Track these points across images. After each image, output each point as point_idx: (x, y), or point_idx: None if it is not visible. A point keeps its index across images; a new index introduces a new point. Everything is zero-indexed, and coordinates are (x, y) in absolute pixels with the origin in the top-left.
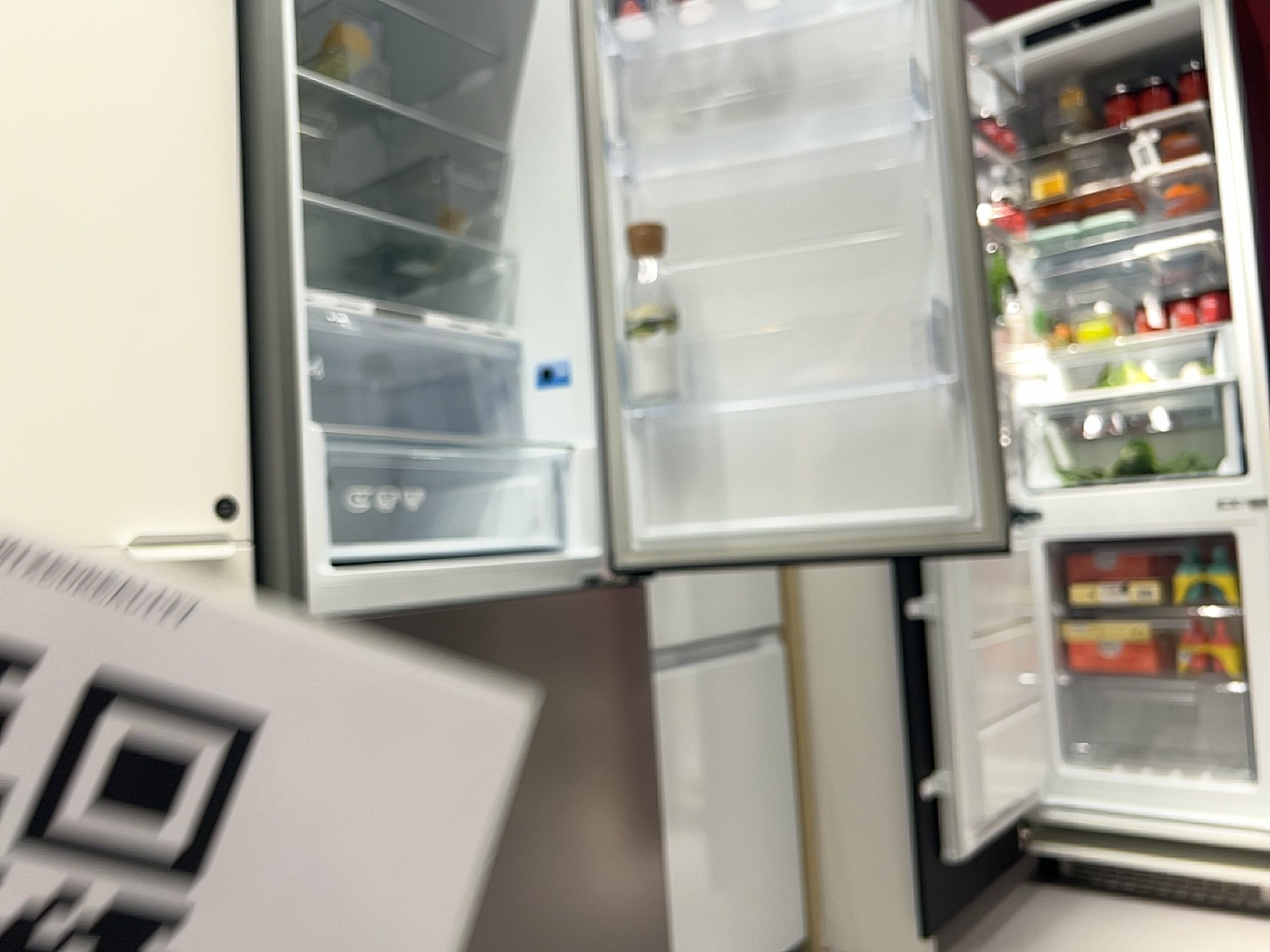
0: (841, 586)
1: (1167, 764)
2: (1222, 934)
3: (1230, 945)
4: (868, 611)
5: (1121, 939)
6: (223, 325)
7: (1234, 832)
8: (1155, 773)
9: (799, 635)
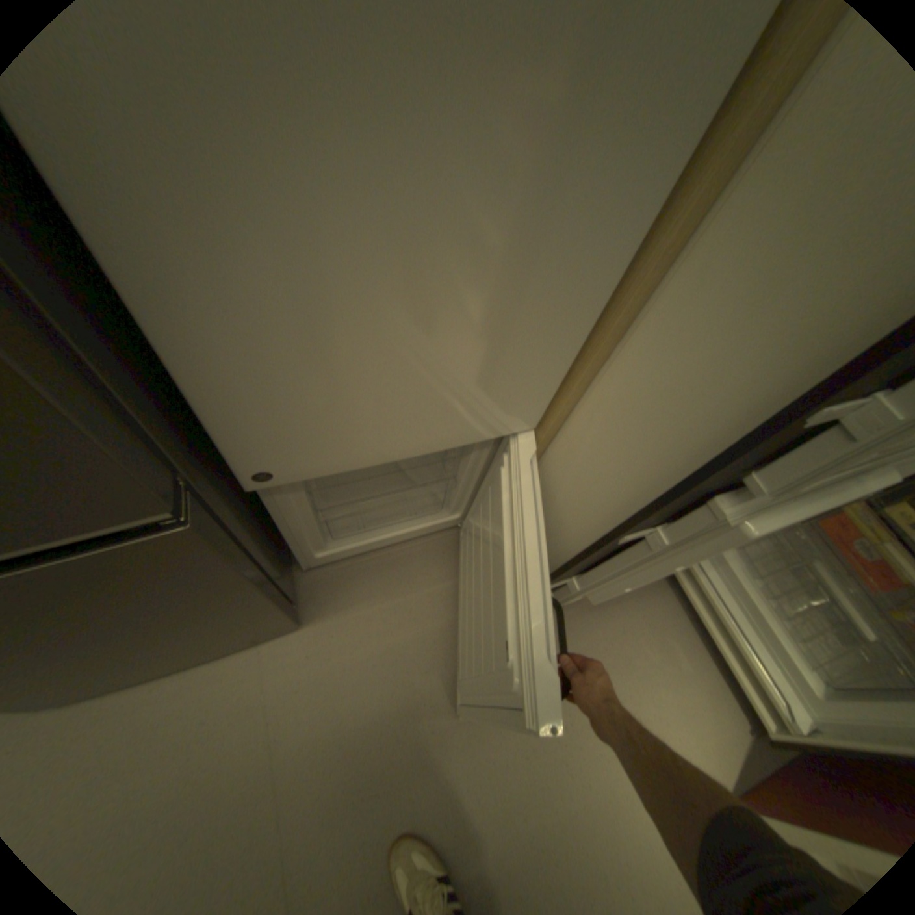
0: (601, 444)
1: (806, 592)
2: (697, 686)
3: (690, 698)
4: (604, 485)
5: (638, 647)
6: None
7: (770, 682)
8: (781, 602)
9: (548, 435)
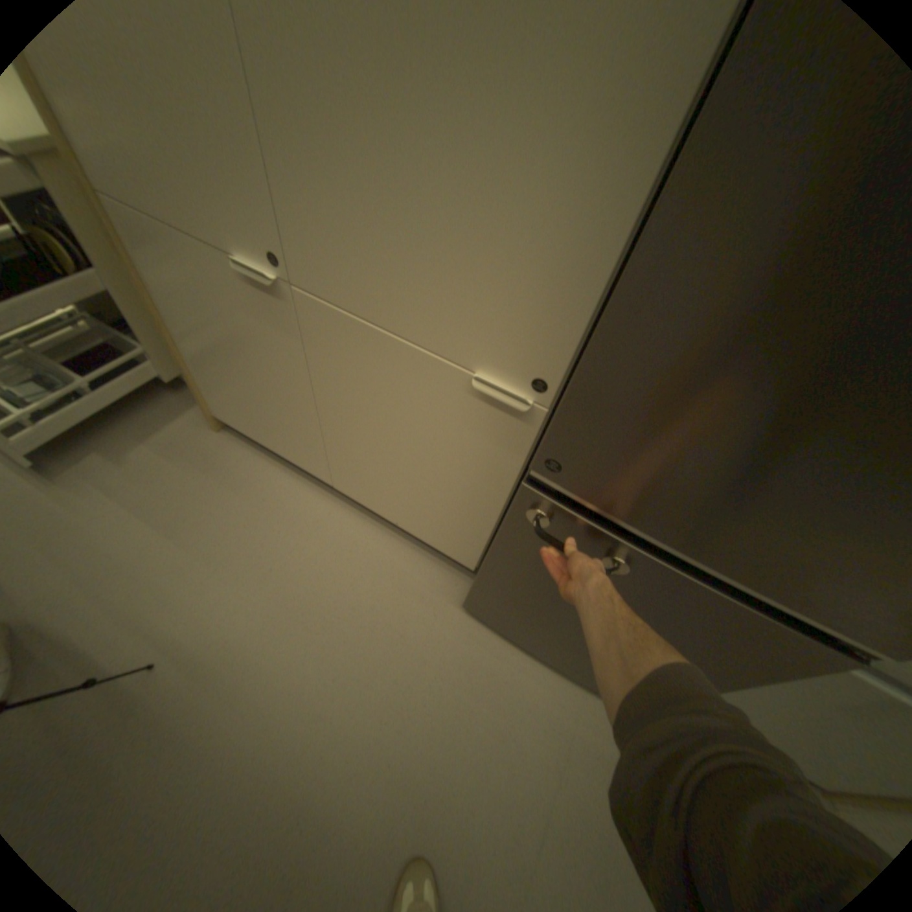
0: None
1: None
2: None
3: None
4: None
5: None
6: (602, 257)
7: None
8: None
9: None
